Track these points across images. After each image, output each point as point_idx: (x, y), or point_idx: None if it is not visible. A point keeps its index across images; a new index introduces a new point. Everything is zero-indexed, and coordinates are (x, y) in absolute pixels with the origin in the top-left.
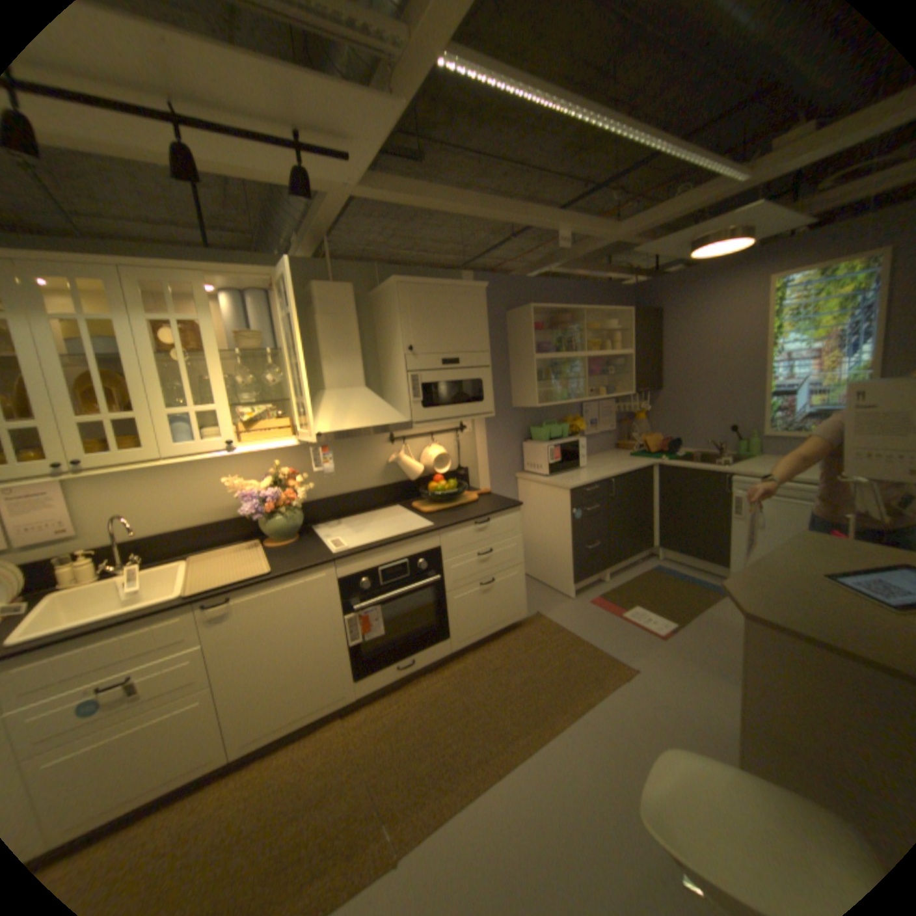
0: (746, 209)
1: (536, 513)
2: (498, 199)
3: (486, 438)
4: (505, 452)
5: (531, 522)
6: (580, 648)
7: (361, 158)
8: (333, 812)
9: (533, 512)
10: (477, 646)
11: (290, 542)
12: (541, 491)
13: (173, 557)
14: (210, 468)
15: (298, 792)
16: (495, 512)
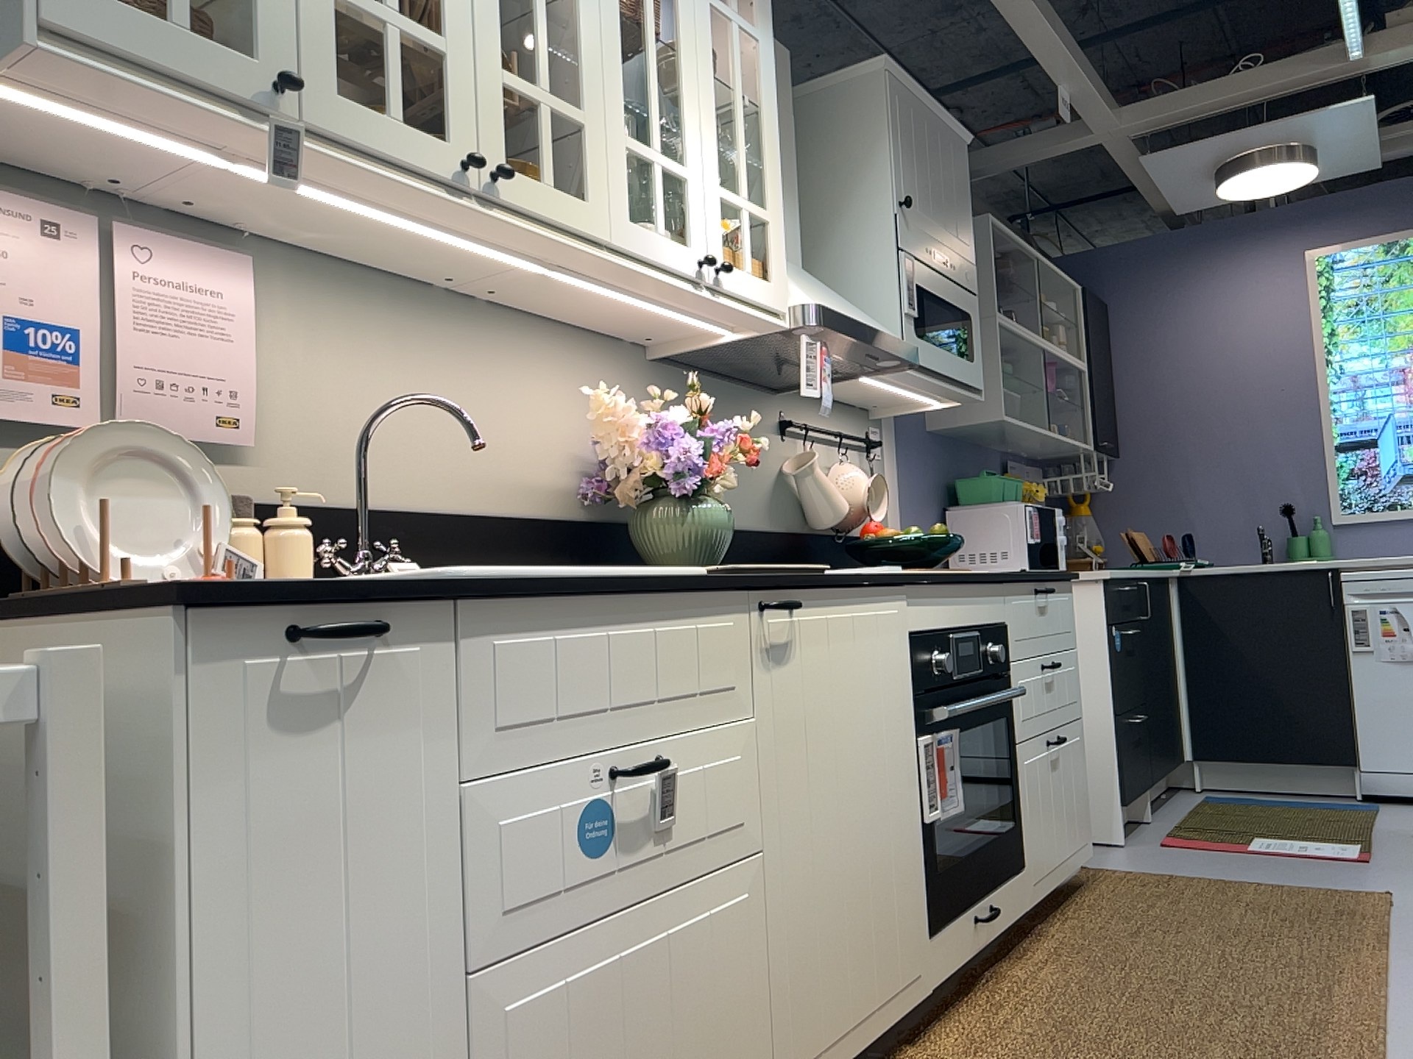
0: (1343, 108)
1: None
2: None
3: (902, 480)
4: (925, 525)
5: None
6: (1243, 886)
7: None
8: None
9: None
10: (1037, 915)
11: None
12: None
13: None
14: (514, 369)
15: None
16: (1058, 575)
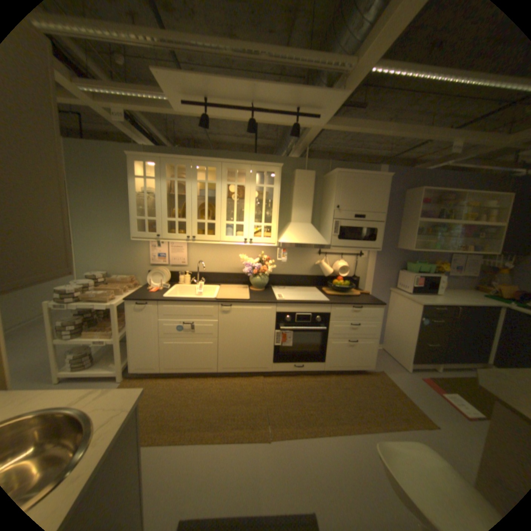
0: None
1: (398, 314)
2: (410, 125)
3: (375, 262)
4: (386, 274)
5: (394, 319)
6: (403, 400)
7: (328, 113)
8: (251, 410)
9: (397, 313)
10: (340, 374)
11: (260, 290)
12: (404, 302)
13: (215, 283)
14: (236, 249)
15: (240, 396)
16: (367, 304)
